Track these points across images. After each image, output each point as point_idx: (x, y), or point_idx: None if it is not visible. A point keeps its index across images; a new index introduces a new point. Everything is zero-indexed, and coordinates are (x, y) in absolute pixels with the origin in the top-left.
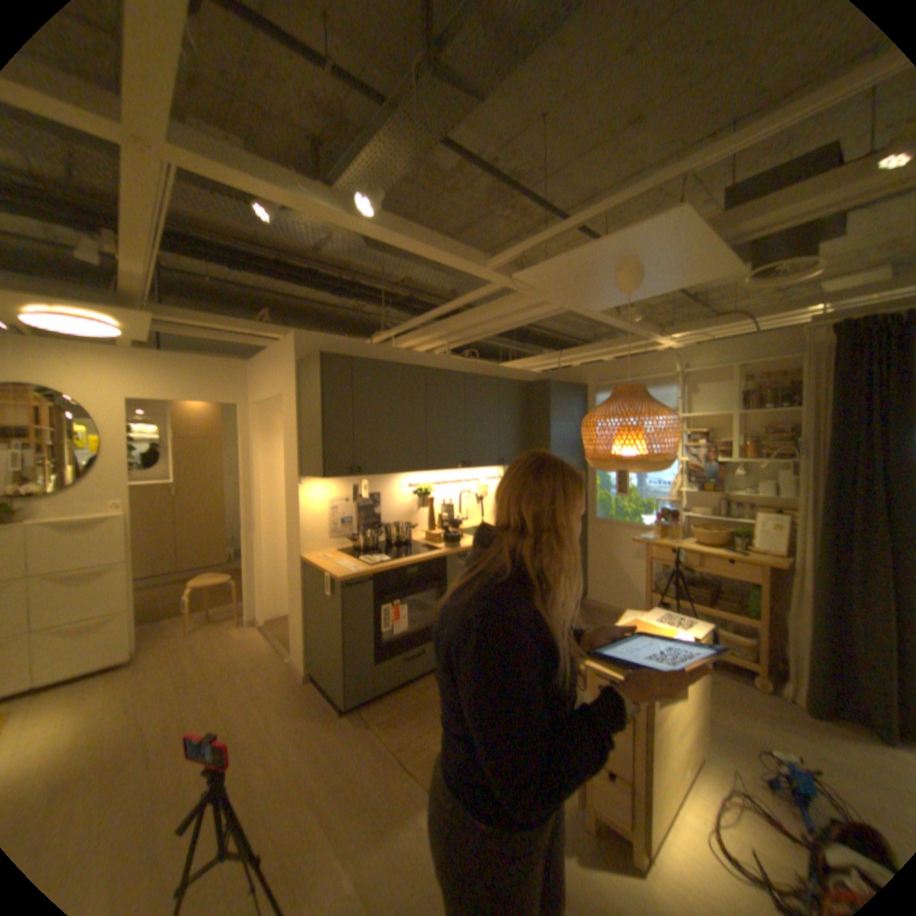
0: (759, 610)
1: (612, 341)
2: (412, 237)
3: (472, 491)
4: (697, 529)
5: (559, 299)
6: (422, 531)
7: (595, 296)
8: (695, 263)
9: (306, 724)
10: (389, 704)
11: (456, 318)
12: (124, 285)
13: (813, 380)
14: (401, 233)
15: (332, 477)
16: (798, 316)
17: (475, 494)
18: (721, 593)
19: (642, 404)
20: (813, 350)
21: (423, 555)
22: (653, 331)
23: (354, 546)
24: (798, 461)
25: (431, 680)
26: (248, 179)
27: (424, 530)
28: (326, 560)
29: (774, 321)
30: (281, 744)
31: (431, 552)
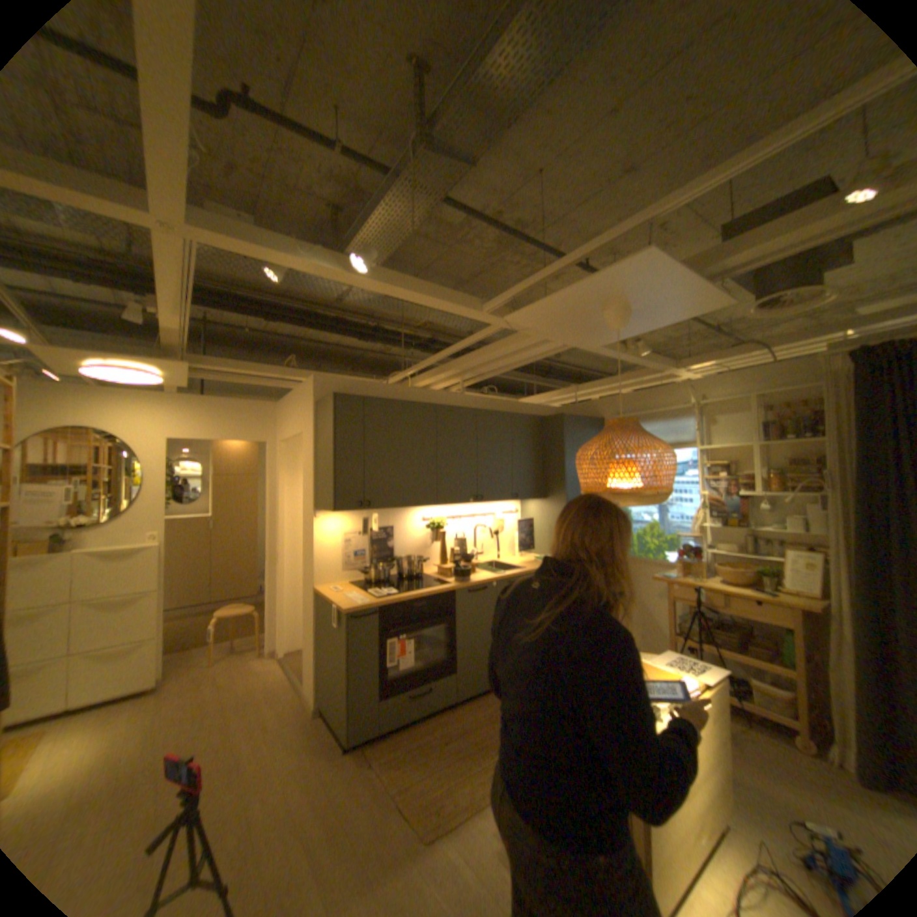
0: (795, 659)
1: (627, 375)
2: (407, 288)
3: (487, 526)
4: (725, 568)
5: (555, 338)
6: (435, 566)
7: (589, 333)
8: (681, 299)
9: (310, 760)
10: (394, 745)
11: (465, 358)
12: (166, 341)
13: (836, 409)
14: (397, 286)
15: (342, 511)
16: (818, 344)
17: (489, 529)
18: (753, 639)
19: (633, 437)
20: (834, 378)
21: (431, 590)
22: (666, 364)
23: (366, 579)
24: (828, 495)
25: (440, 722)
26: (256, 249)
27: (437, 565)
28: (336, 592)
29: (793, 350)
30: (283, 779)
31: (440, 586)
